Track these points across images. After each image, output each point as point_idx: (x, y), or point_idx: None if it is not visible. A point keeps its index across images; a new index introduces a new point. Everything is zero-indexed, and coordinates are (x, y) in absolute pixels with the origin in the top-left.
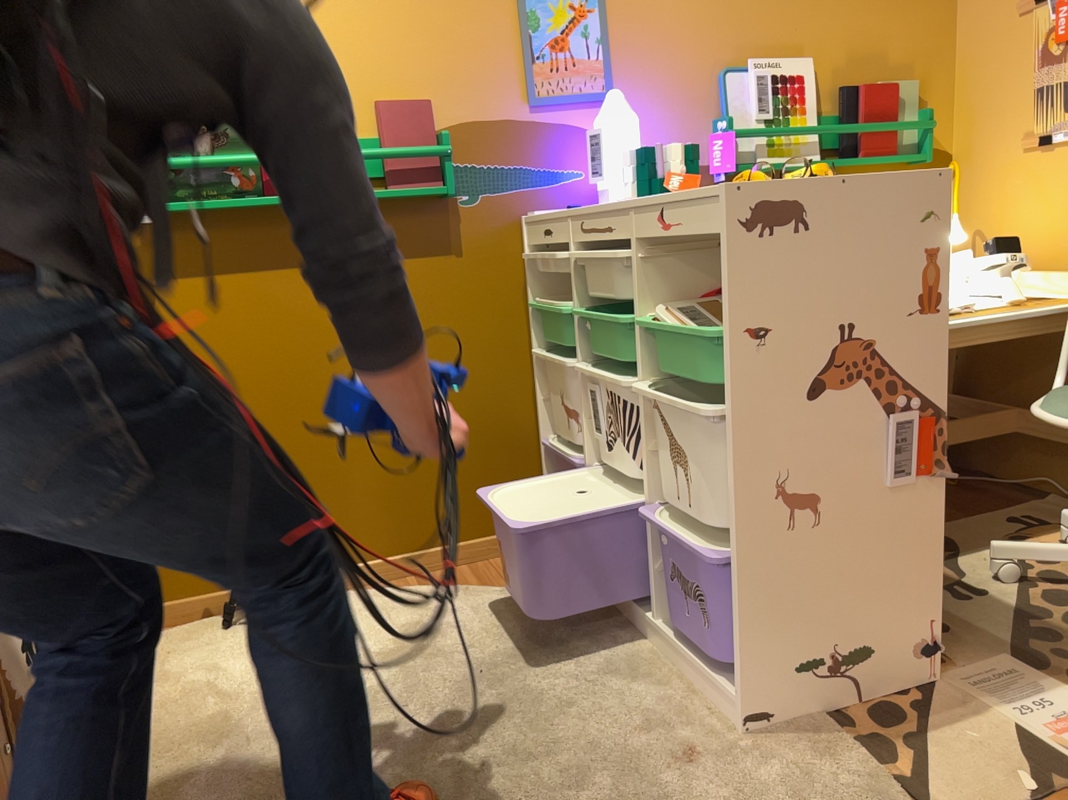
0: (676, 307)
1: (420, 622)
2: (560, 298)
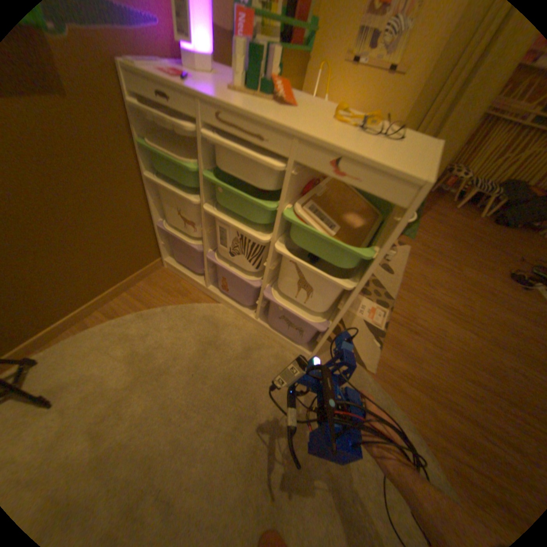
0: (305, 202)
1: (135, 351)
2: (163, 141)
